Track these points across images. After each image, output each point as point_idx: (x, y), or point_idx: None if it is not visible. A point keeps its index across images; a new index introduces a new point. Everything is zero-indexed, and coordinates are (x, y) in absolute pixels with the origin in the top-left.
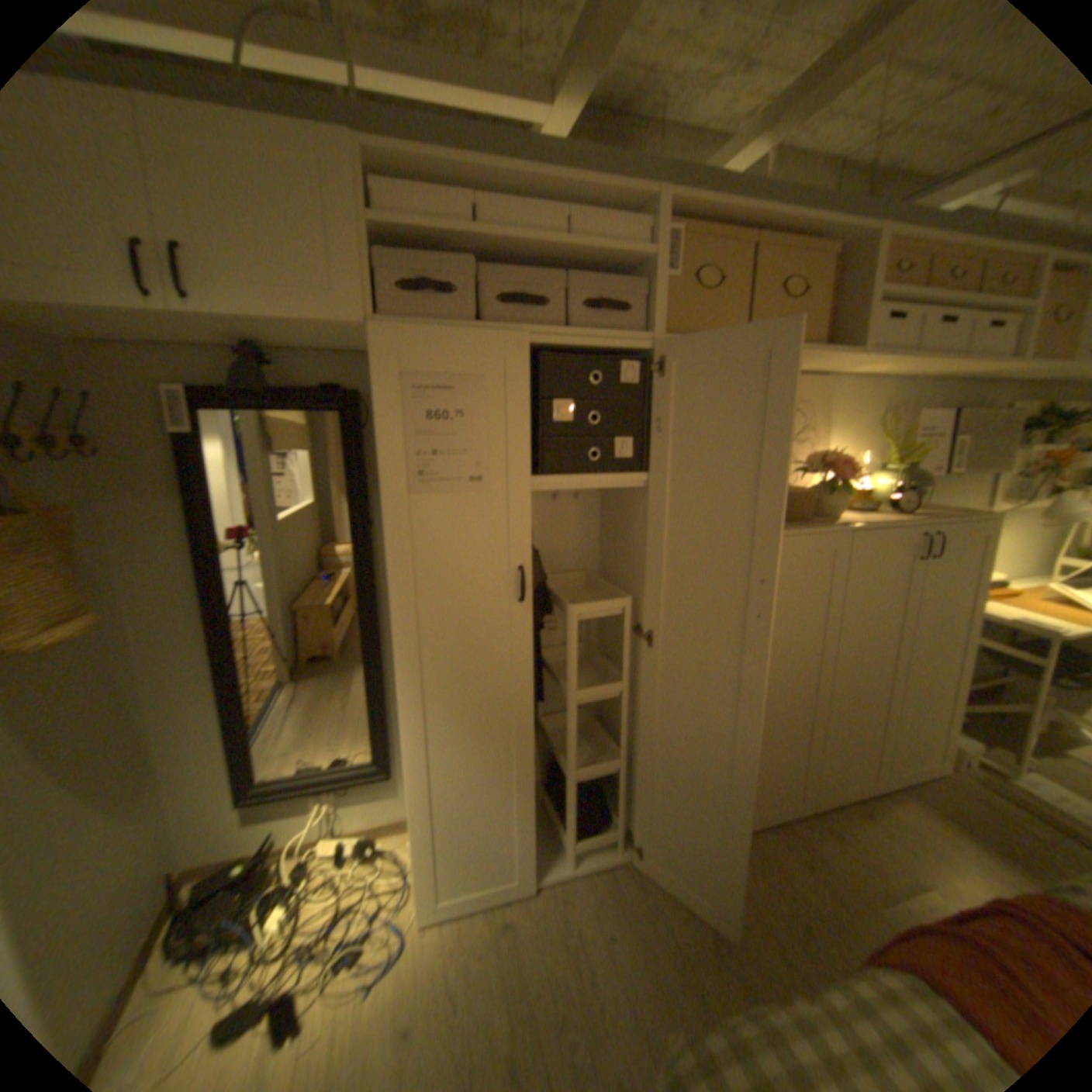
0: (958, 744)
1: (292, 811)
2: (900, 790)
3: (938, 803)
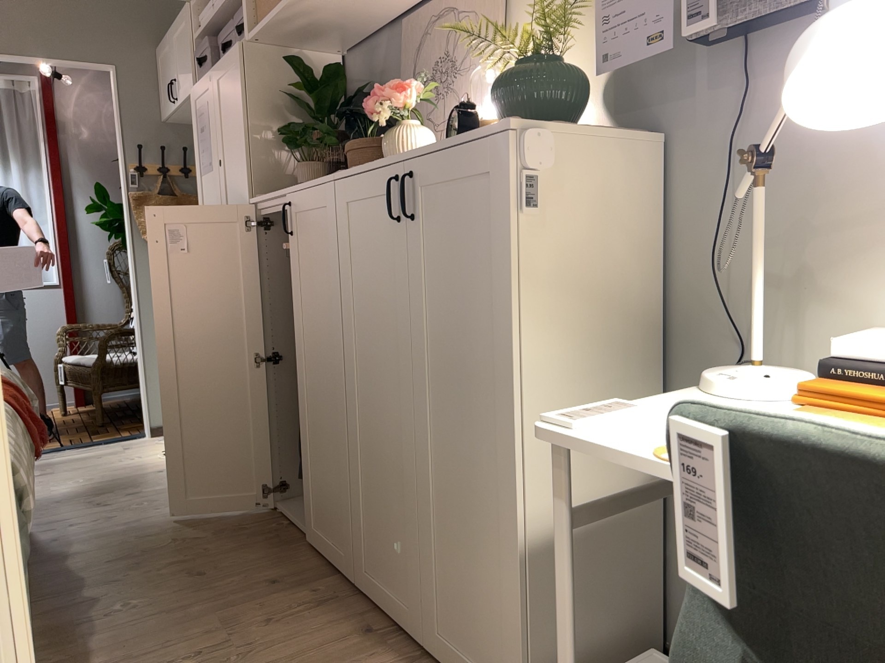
0: None
1: None
2: None
3: None
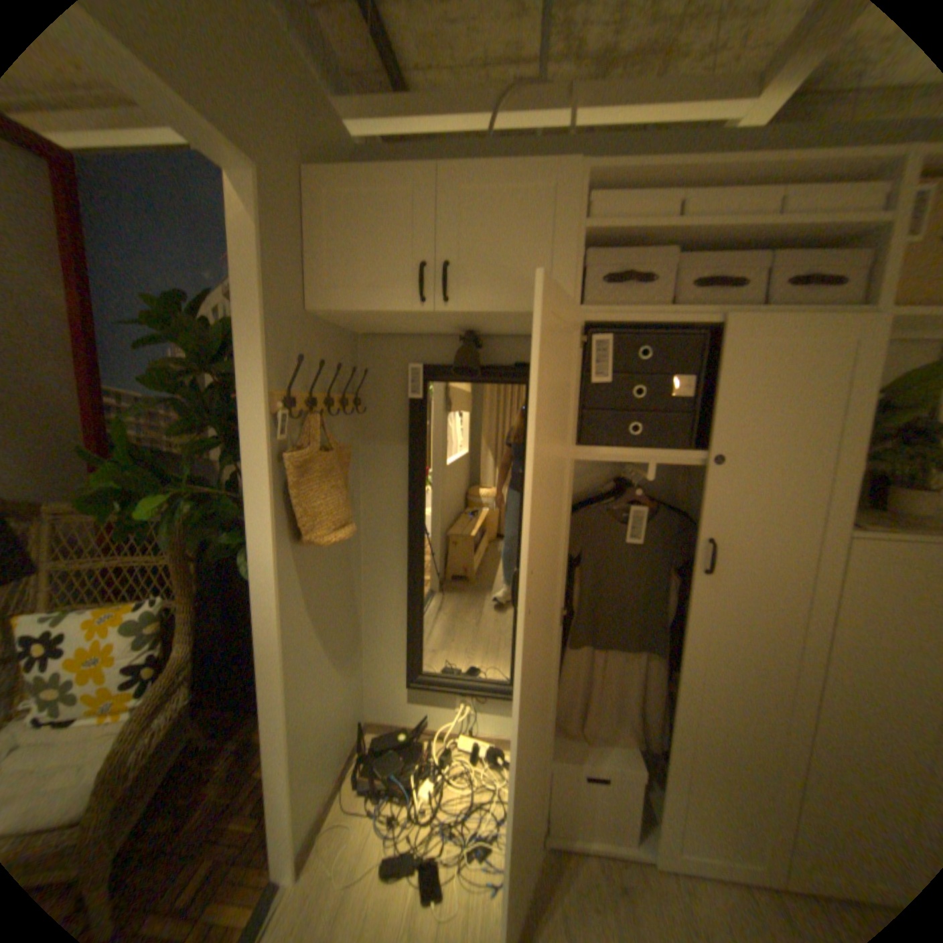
0: None
1: (445, 702)
2: None
3: None
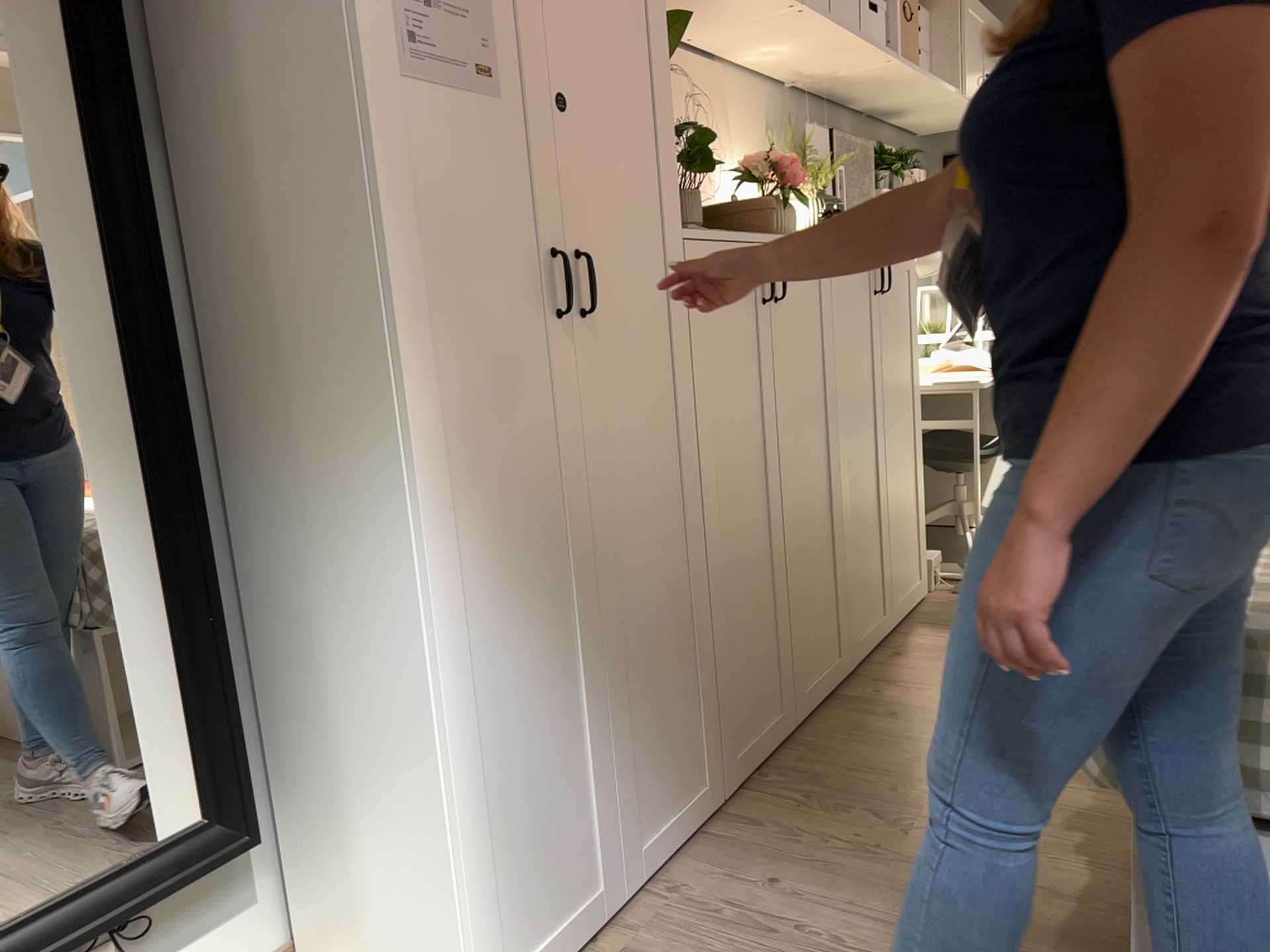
0: (921, 556)
1: None
2: (901, 623)
3: (939, 619)
